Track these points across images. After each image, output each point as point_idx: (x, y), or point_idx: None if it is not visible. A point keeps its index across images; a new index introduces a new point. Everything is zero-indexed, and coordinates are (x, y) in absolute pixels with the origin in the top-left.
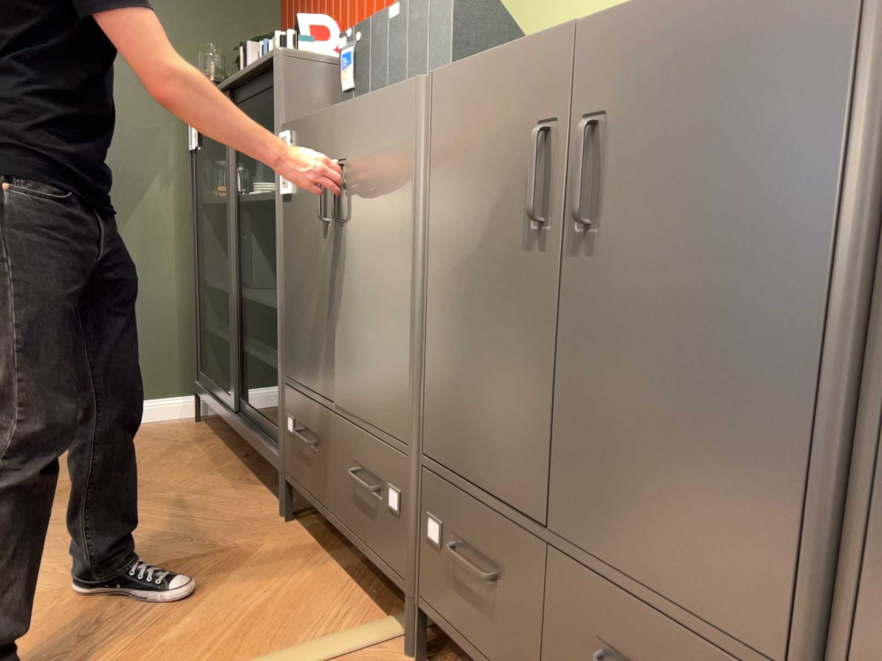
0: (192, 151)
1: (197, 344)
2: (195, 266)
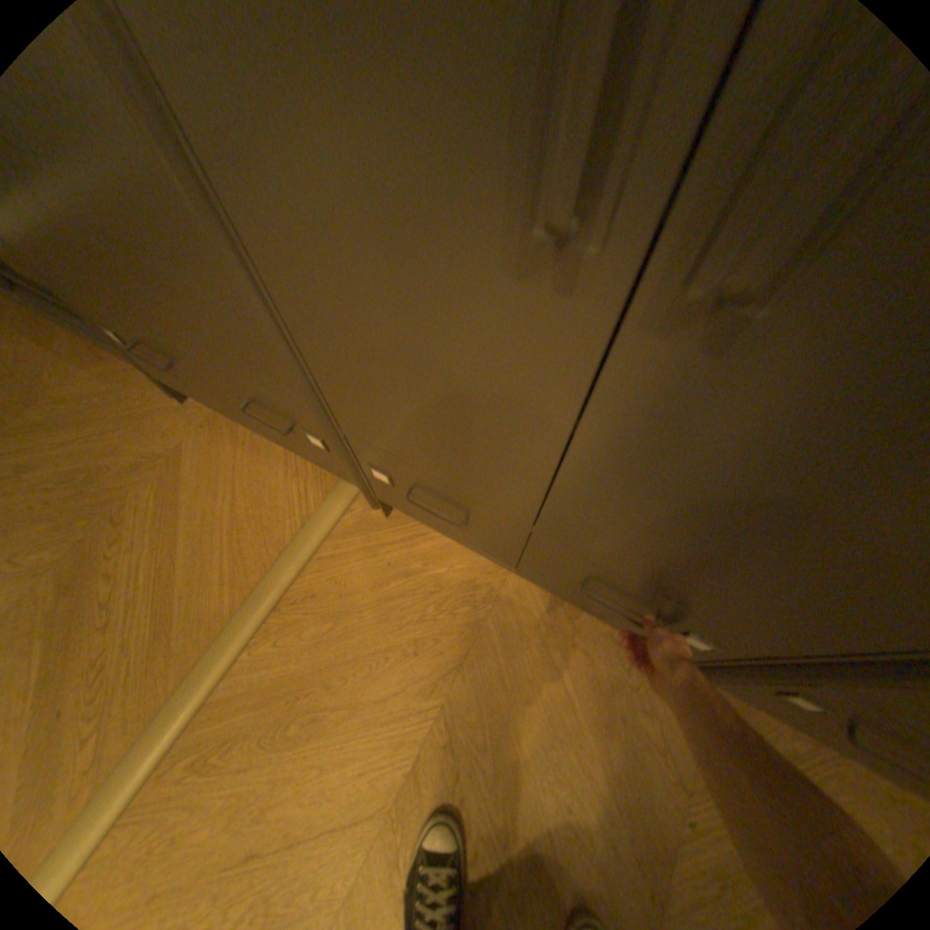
0: None
1: None
2: None
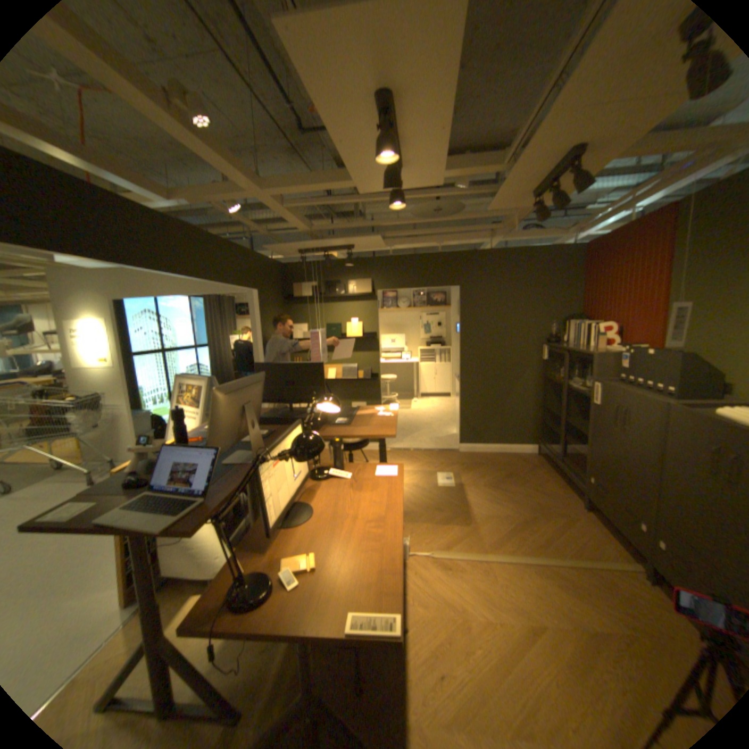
0: (544, 359)
1: (542, 429)
2: (543, 400)
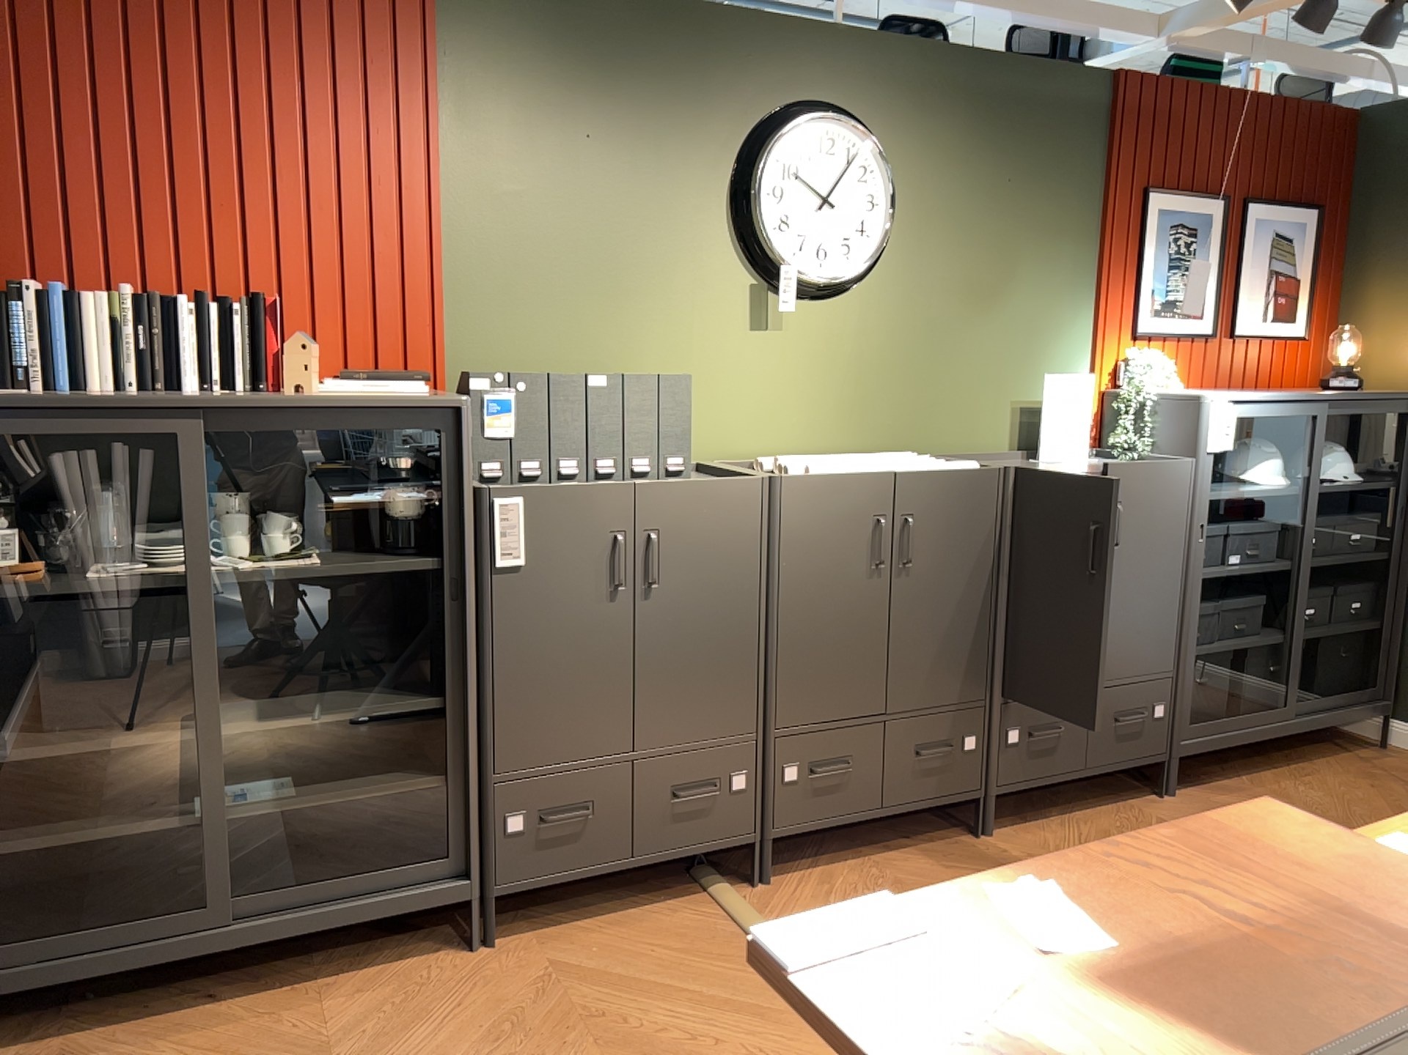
0: None
1: None
2: None
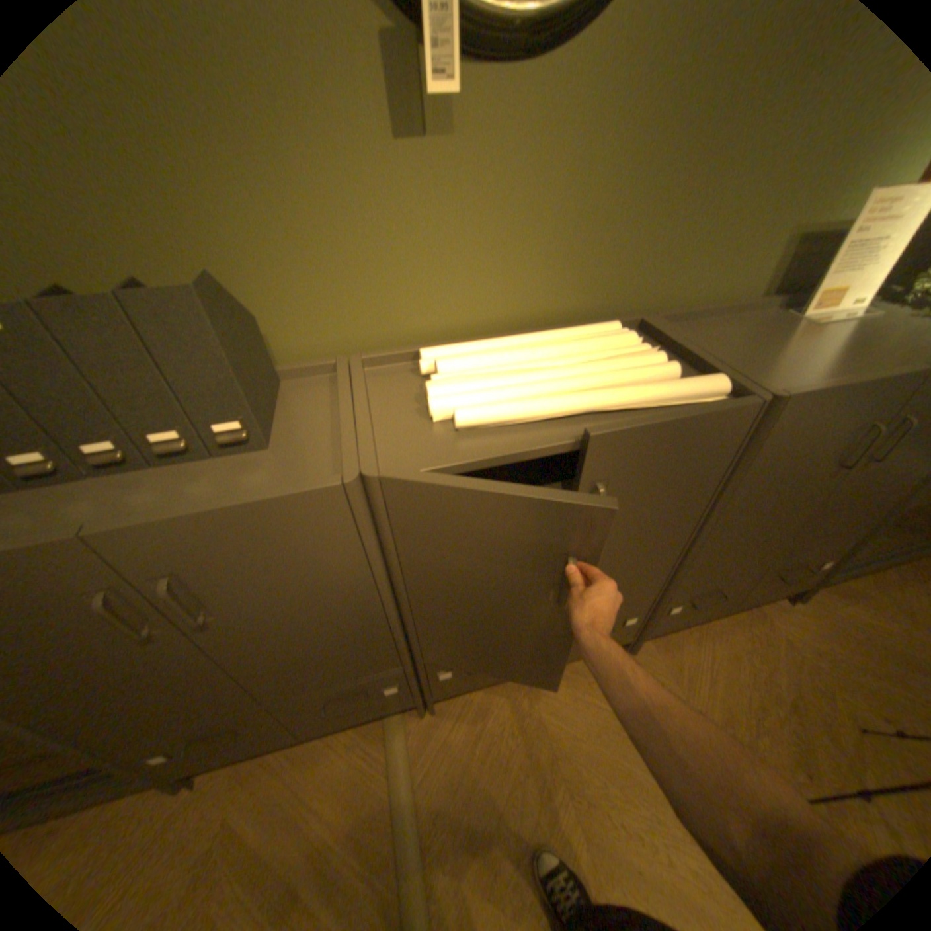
0: None
1: None
2: None
